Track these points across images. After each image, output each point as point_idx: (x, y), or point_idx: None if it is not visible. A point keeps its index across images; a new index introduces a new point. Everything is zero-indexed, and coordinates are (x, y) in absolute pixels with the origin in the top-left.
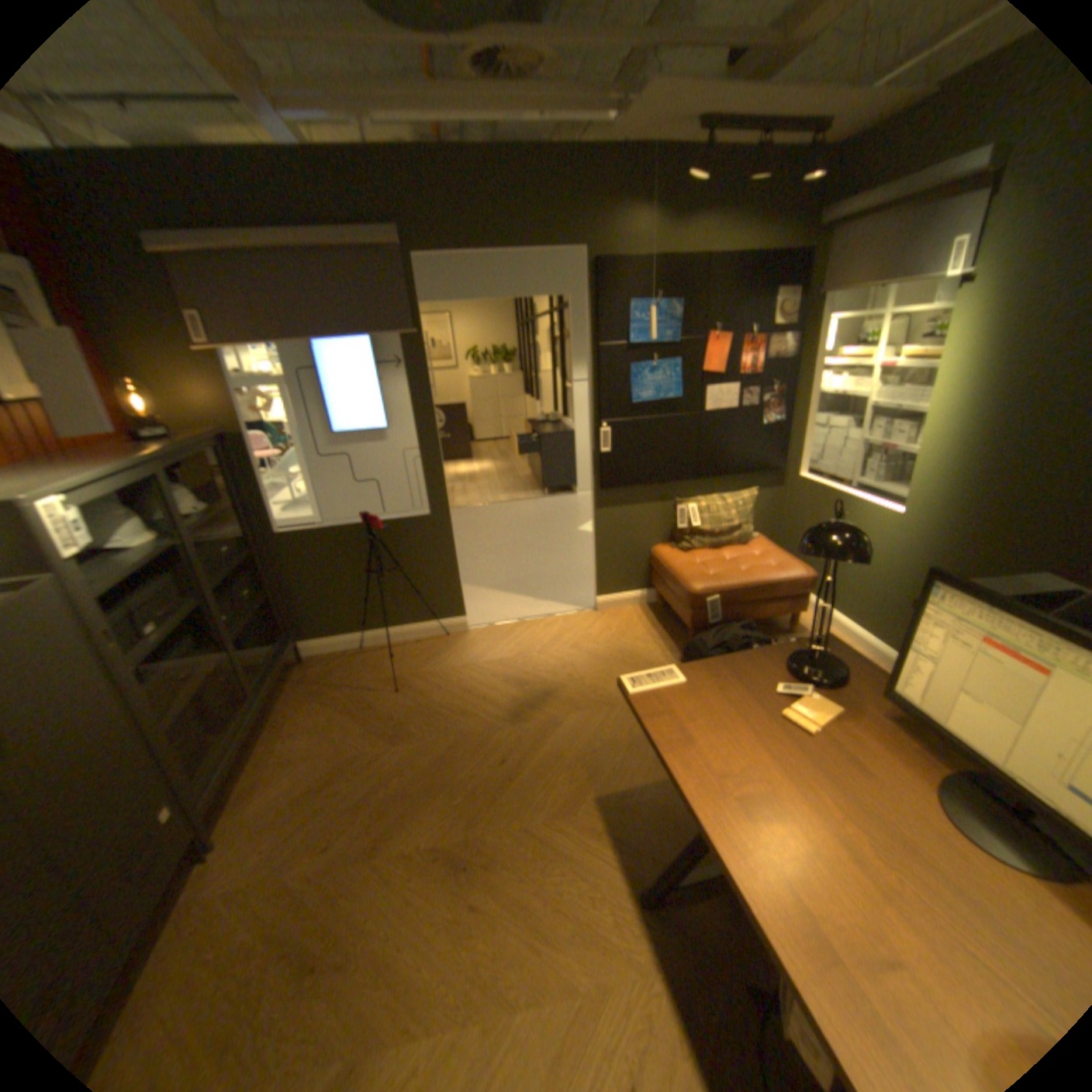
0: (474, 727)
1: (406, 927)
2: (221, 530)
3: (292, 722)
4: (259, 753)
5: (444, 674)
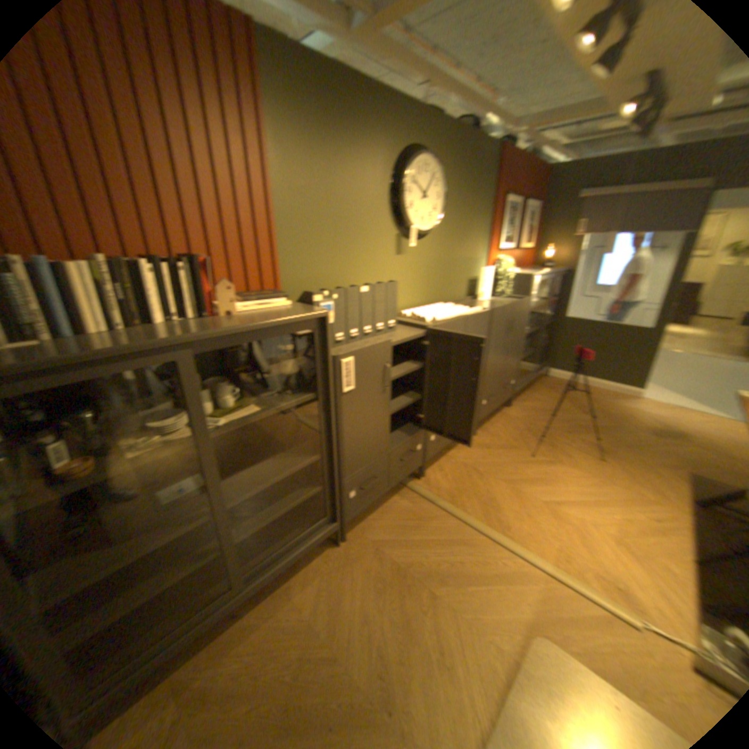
0: (630, 426)
1: (579, 452)
2: (550, 307)
3: (541, 390)
4: (528, 393)
5: (620, 406)
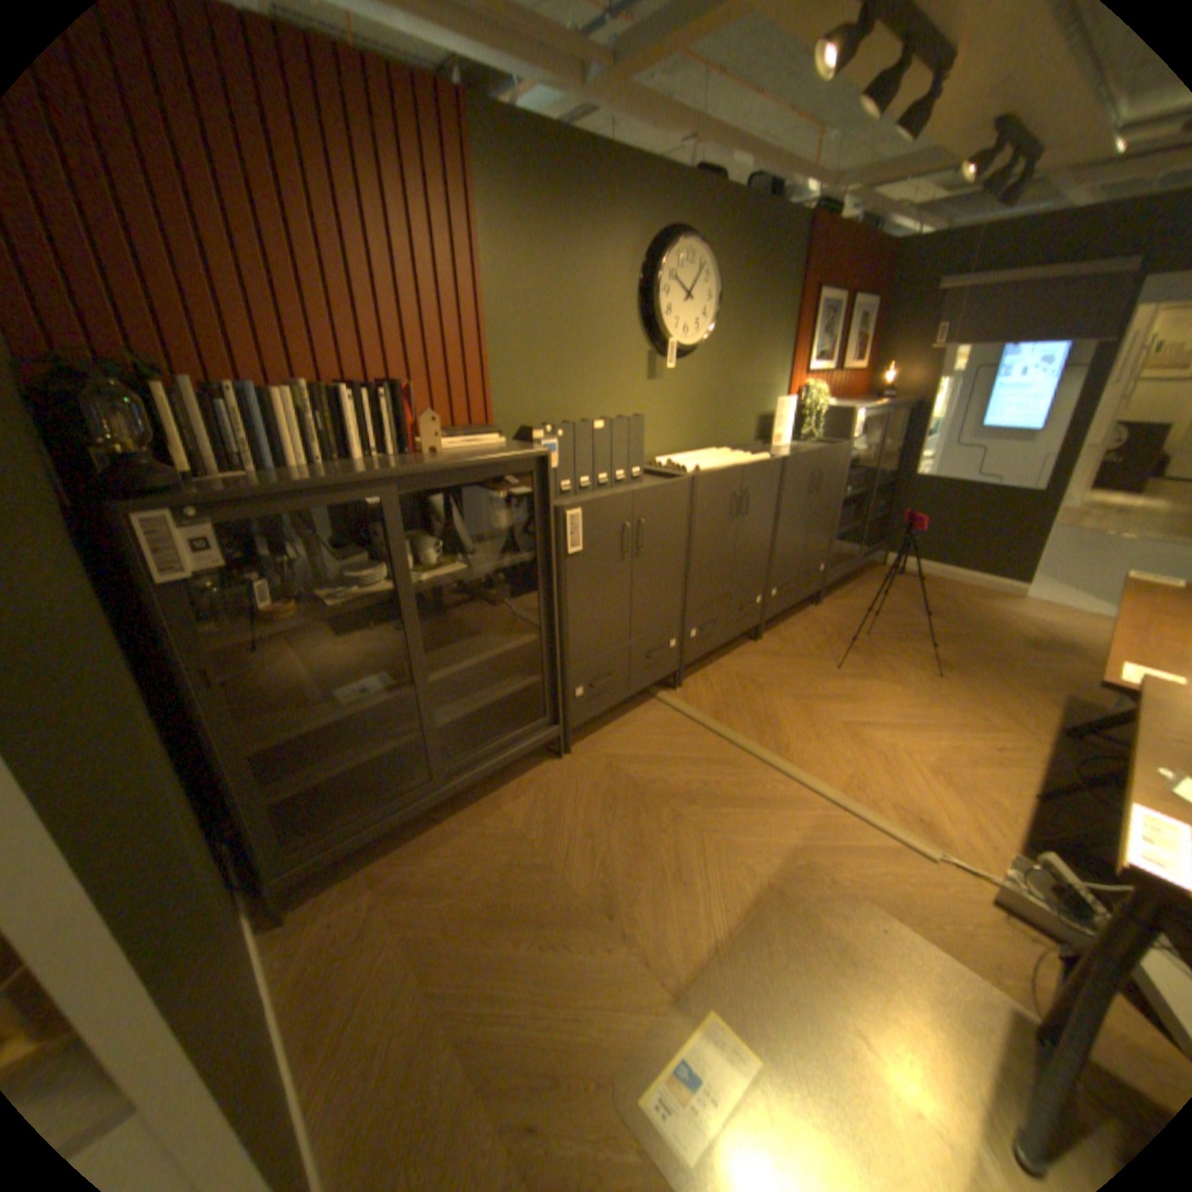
0: (995, 635)
1: (908, 665)
2: (889, 459)
3: (871, 585)
4: (849, 588)
5: (988, 608)
